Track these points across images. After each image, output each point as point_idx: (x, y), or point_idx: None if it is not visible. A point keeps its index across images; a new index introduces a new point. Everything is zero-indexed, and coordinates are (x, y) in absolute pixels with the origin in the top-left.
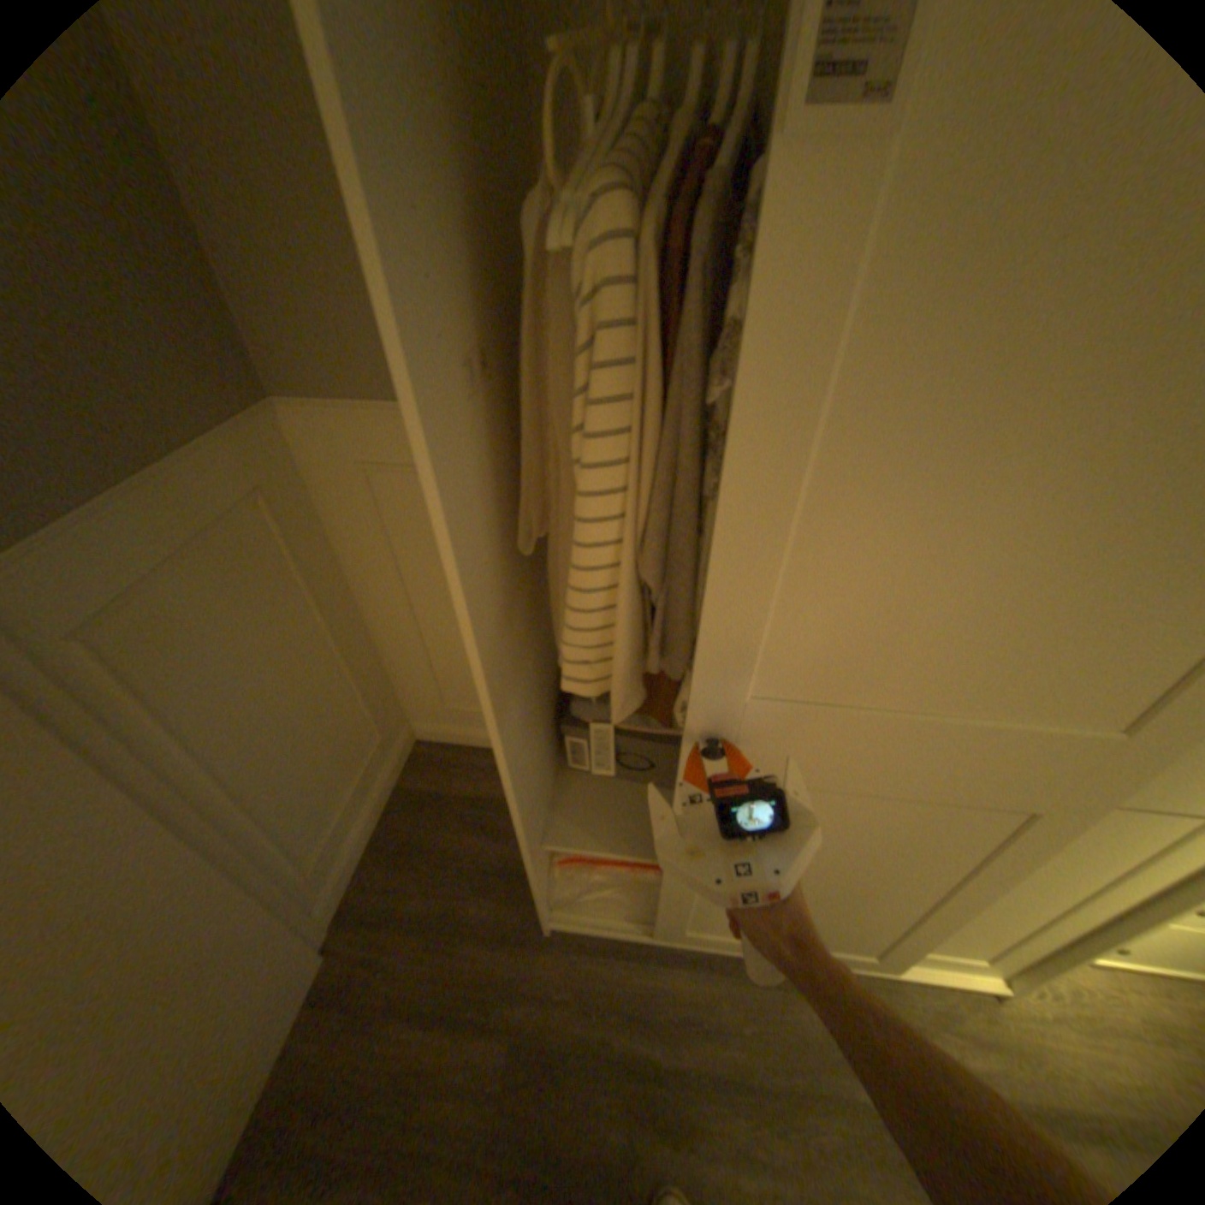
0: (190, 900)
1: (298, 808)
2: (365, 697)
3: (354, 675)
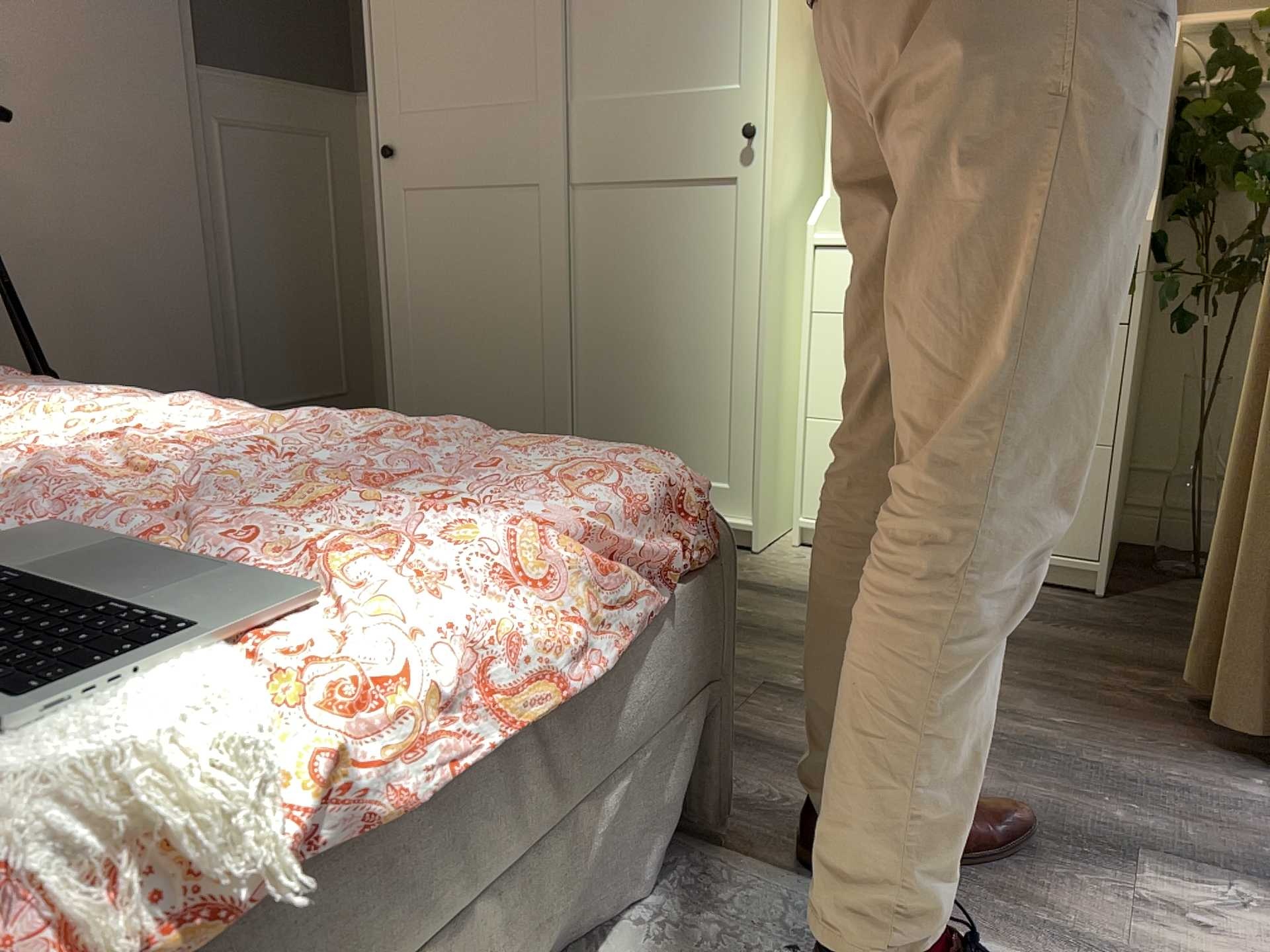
0: (196, 292)
1: (269, 348)
2: (349, 338)
3: (348, 310)
